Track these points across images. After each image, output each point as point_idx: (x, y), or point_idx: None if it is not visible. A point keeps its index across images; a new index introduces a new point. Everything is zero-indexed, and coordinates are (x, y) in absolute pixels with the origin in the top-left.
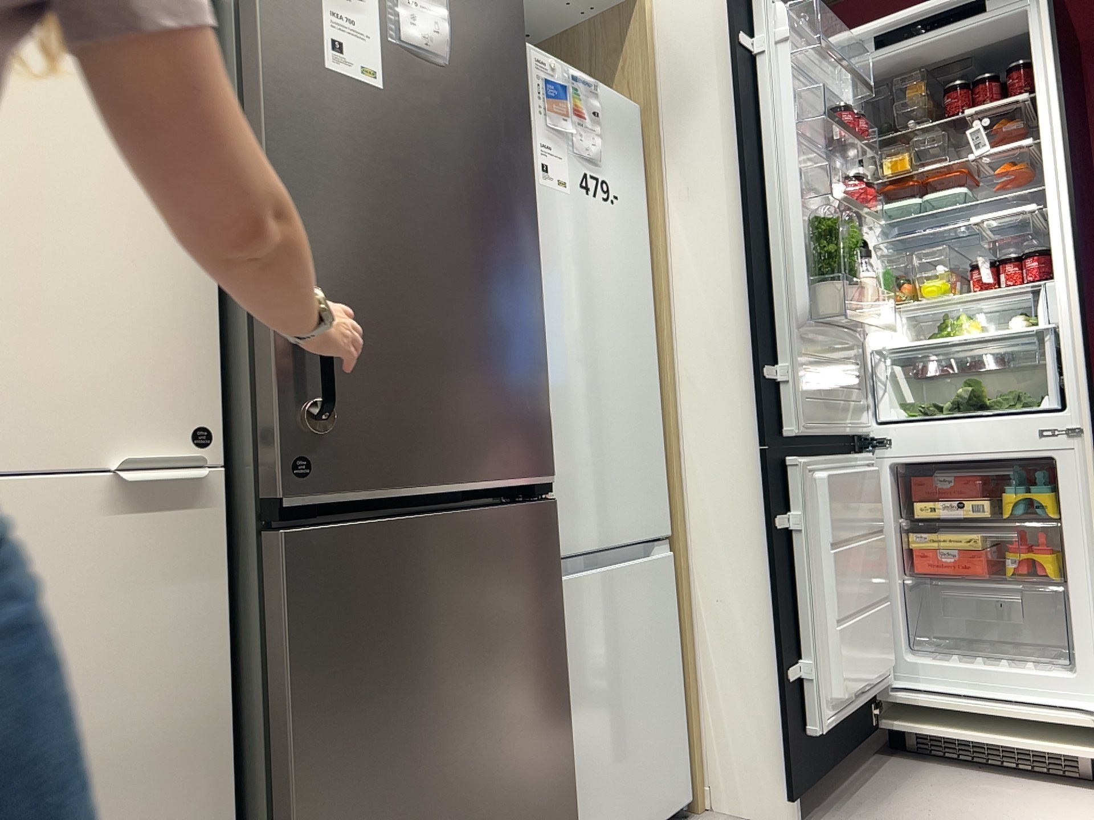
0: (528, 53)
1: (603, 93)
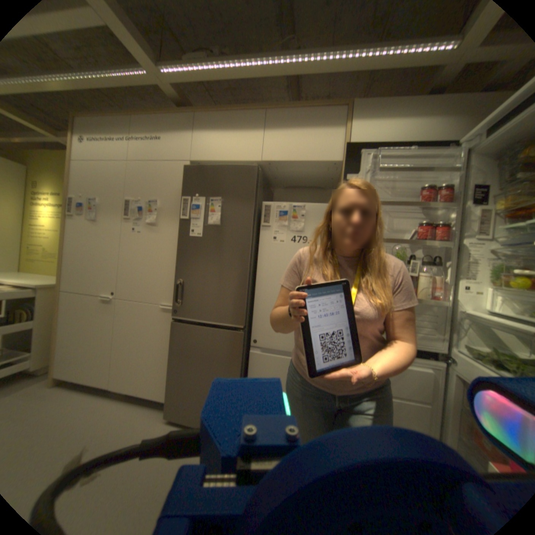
0: (272, 206)
1: (309, 207)
